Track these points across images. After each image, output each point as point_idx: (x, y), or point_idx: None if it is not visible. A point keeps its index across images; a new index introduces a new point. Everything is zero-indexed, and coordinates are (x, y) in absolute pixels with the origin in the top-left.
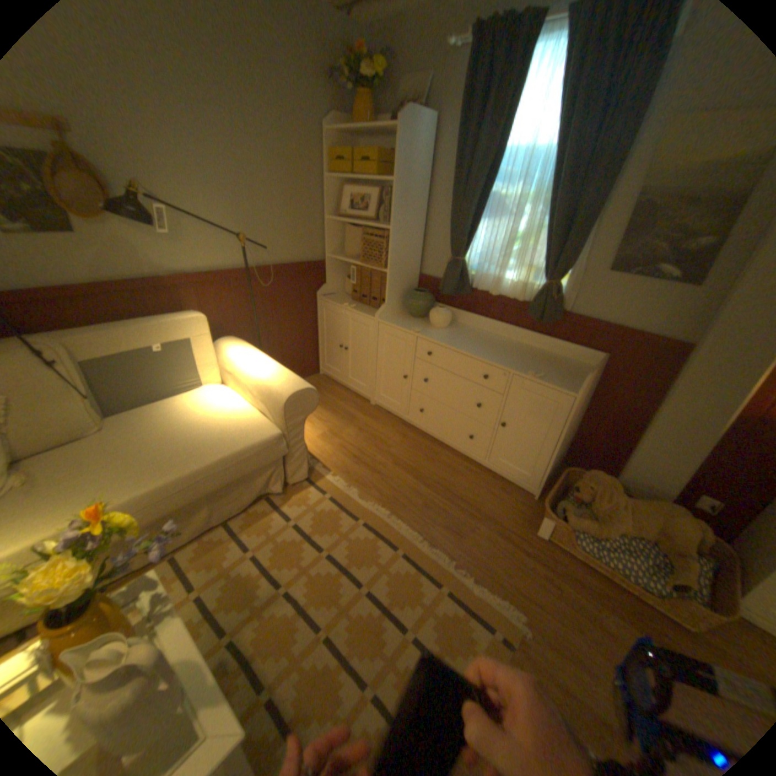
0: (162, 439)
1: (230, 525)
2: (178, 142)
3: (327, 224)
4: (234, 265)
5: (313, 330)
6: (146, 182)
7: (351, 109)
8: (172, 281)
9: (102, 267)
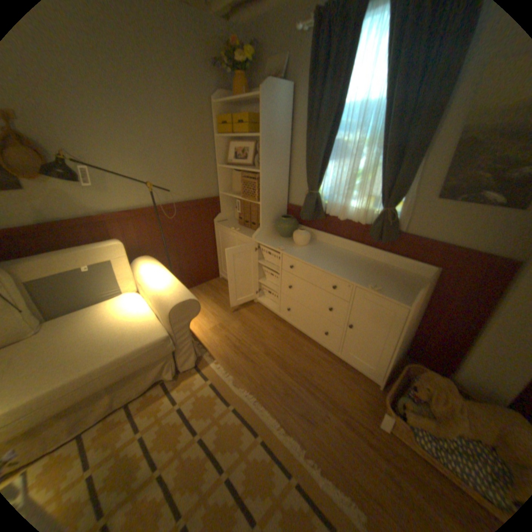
0: (76, 341)
1: (130, 407)
2: (100, 120)
3: (219, 170)
4: (148, 204)
5: (213, 246)
6: (77, 150)
7: (234, 86)
8: (101, 218)
9: (47, 212)
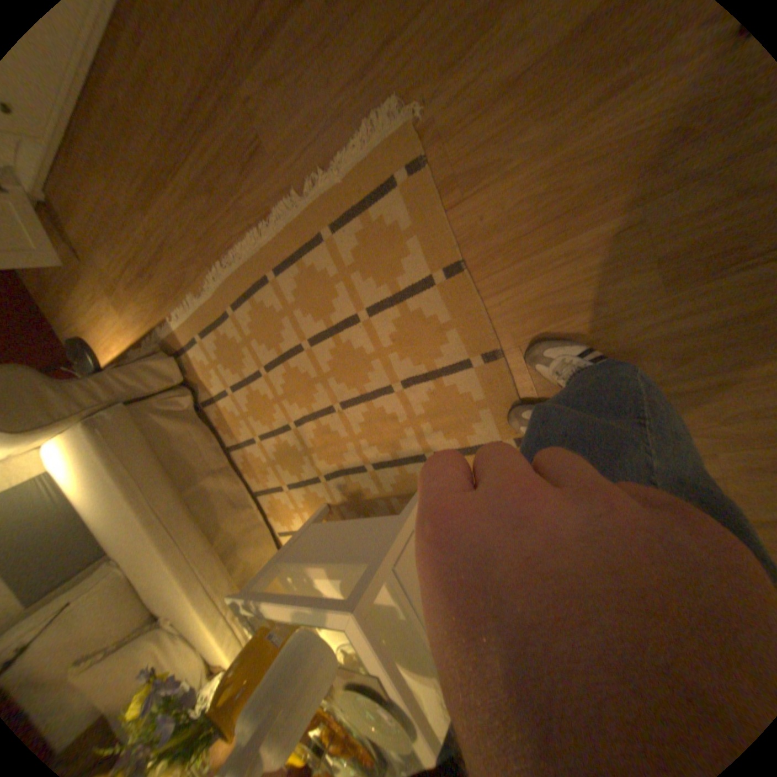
0: (110, 533)
1: (227, 443)
2: None
3: None
4: None
5: None
6: None
7: None
8: None
9: None
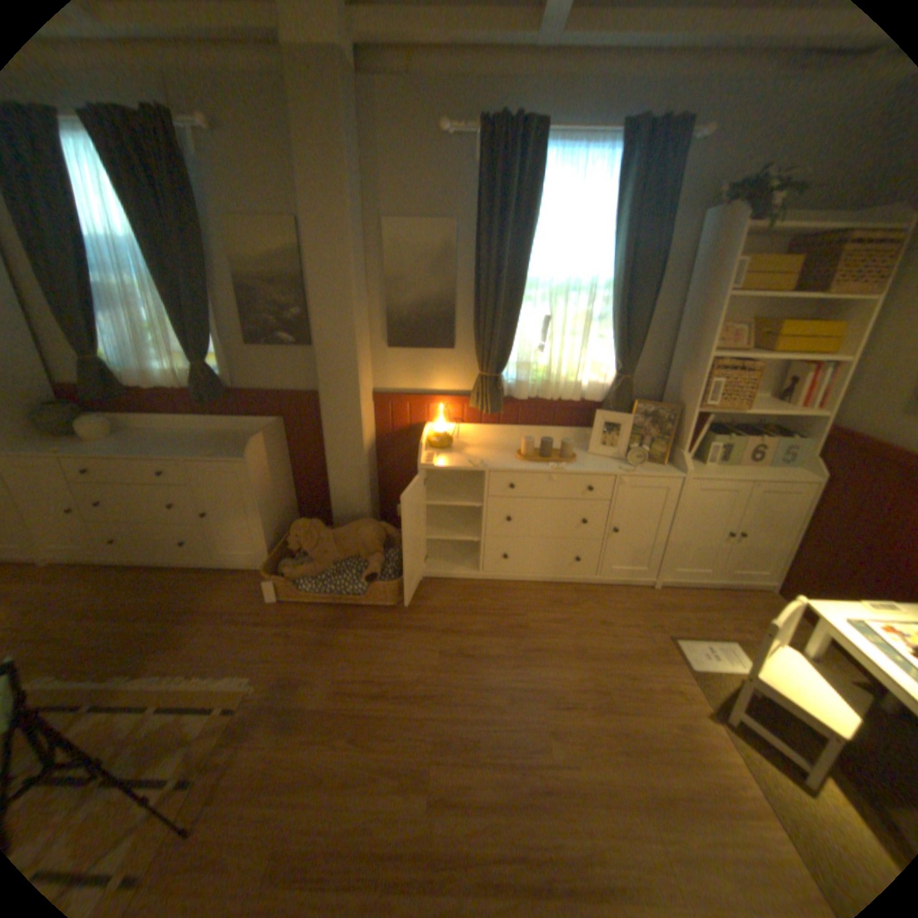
0: None
1: None
2: None
3: None
4: None
5: None
6: None
7: None
8: None
9: None
